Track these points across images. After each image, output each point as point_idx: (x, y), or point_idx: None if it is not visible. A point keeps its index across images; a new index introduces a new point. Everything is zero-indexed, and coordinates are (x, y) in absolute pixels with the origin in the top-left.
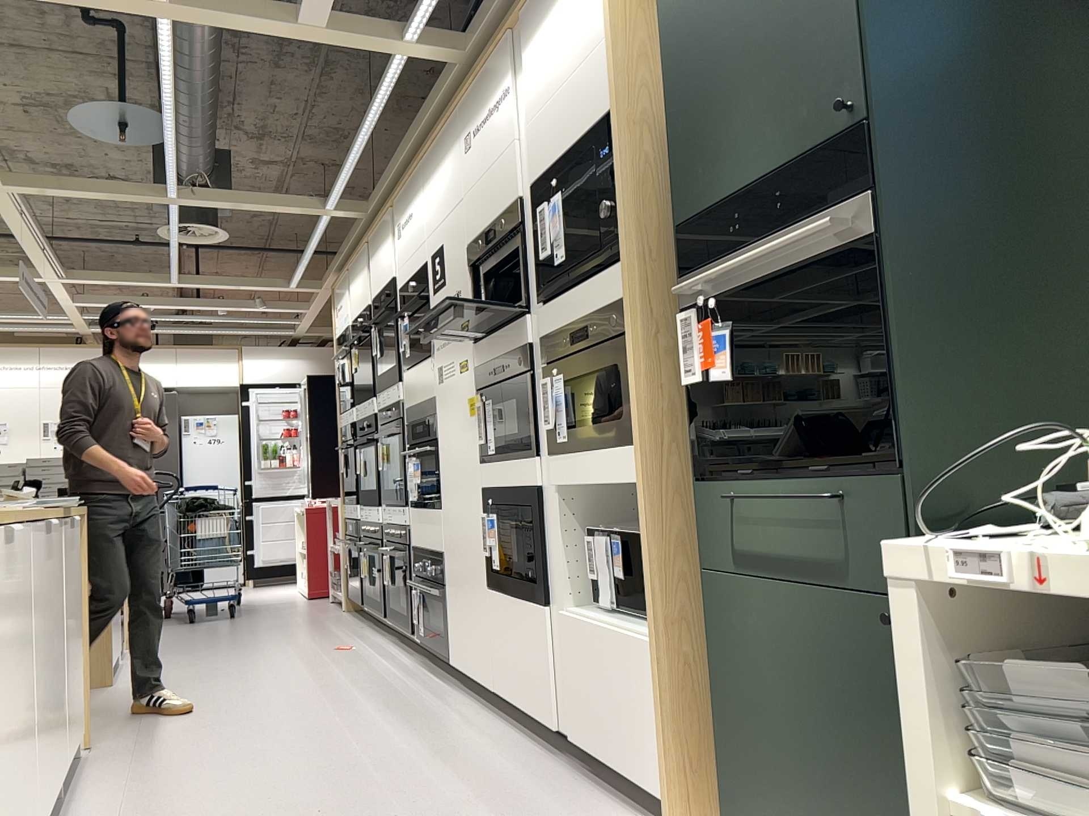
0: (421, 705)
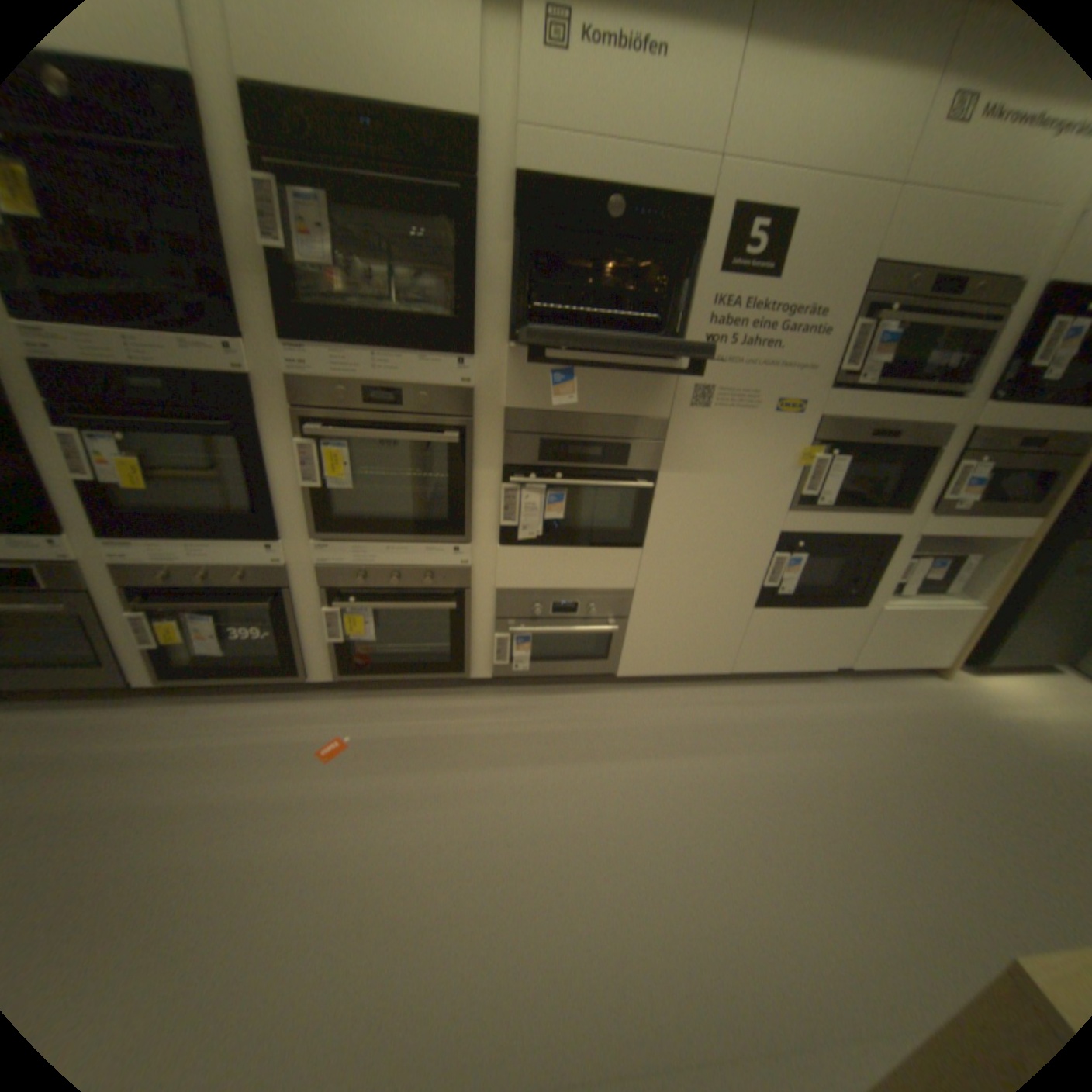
0: (669, 722)
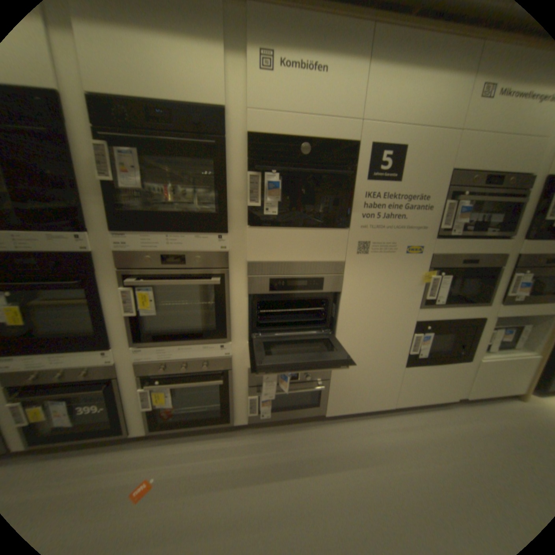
0: (362, 448)
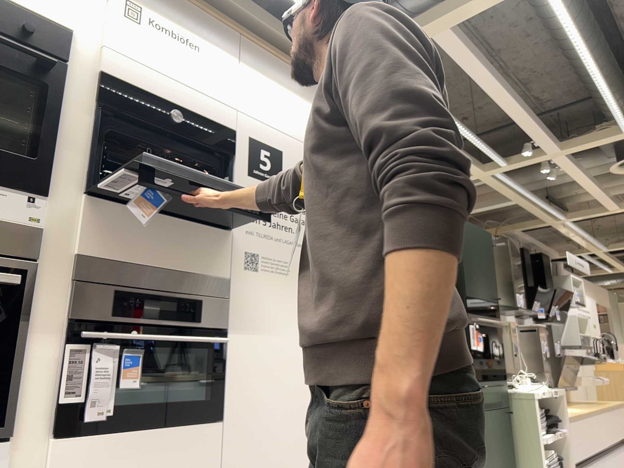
0: None
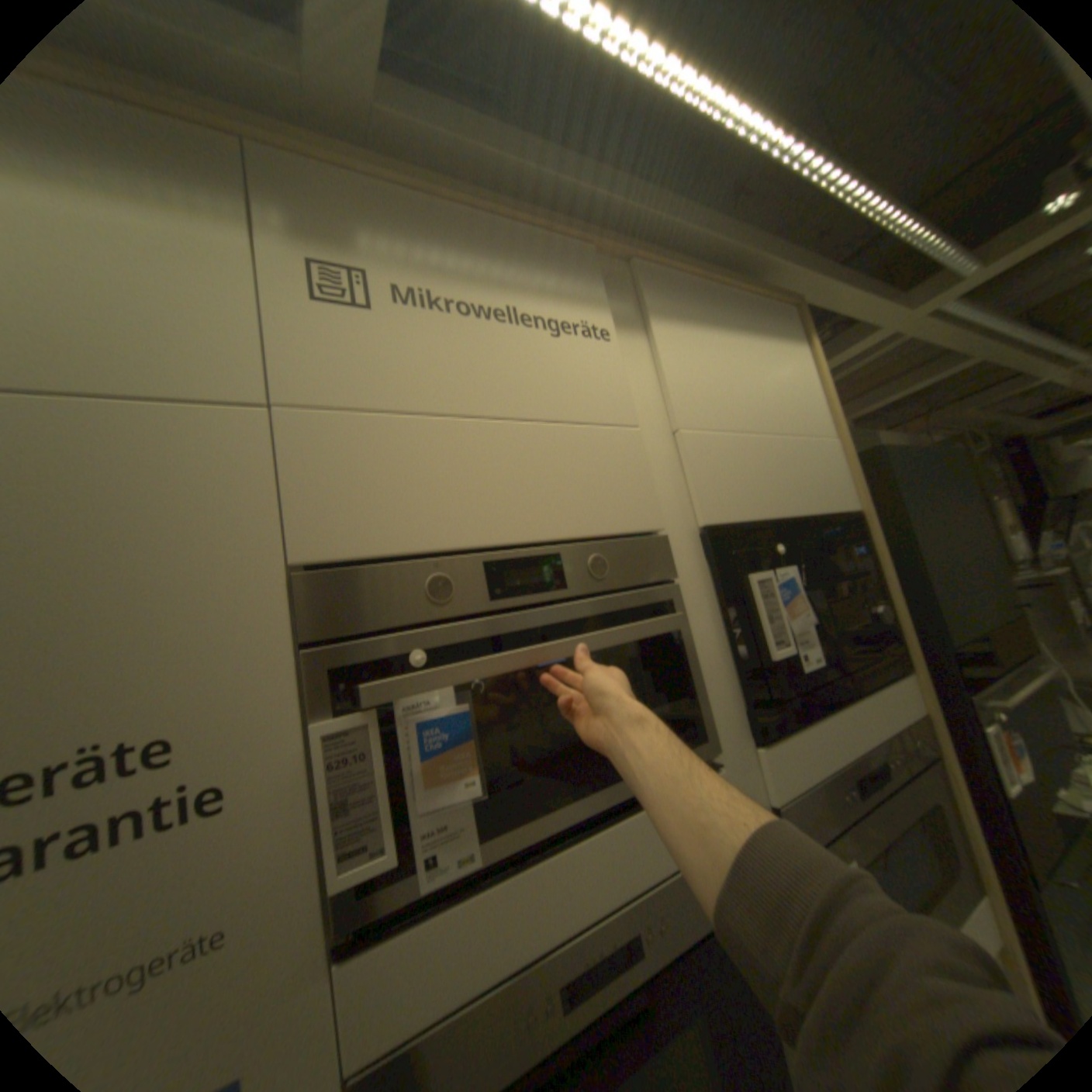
0: None
